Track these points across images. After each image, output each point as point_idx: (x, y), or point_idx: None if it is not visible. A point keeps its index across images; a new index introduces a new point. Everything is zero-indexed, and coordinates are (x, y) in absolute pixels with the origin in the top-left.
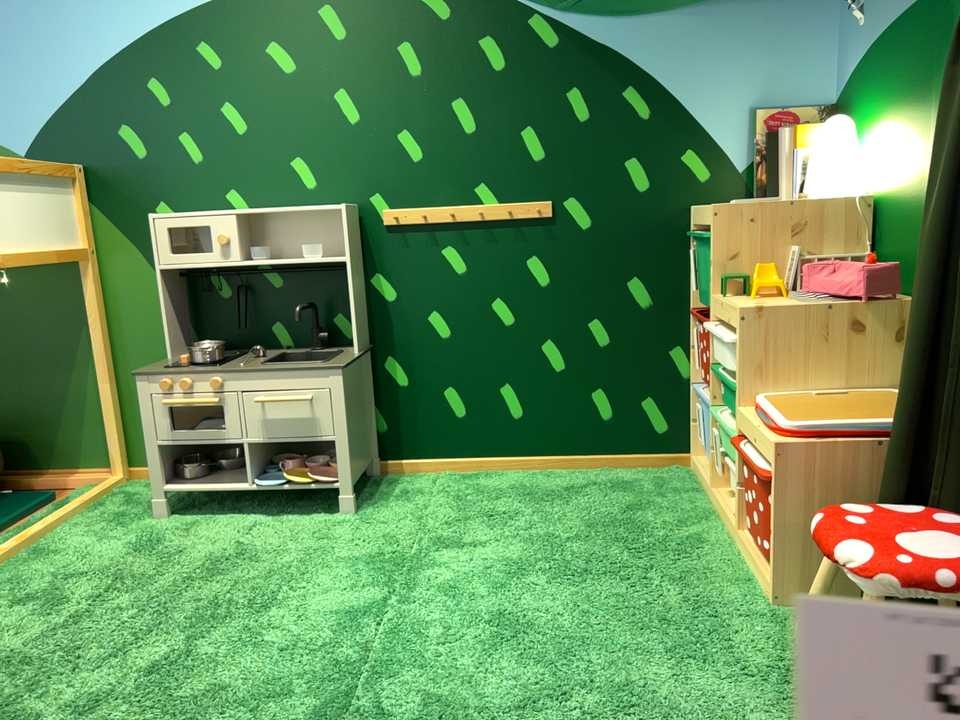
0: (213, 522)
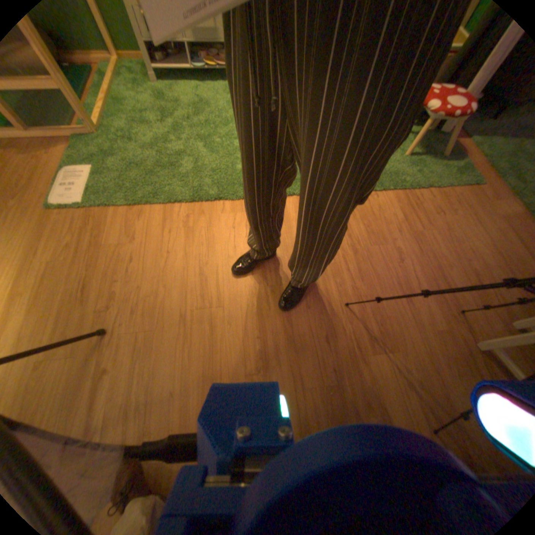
0: (179, 82)
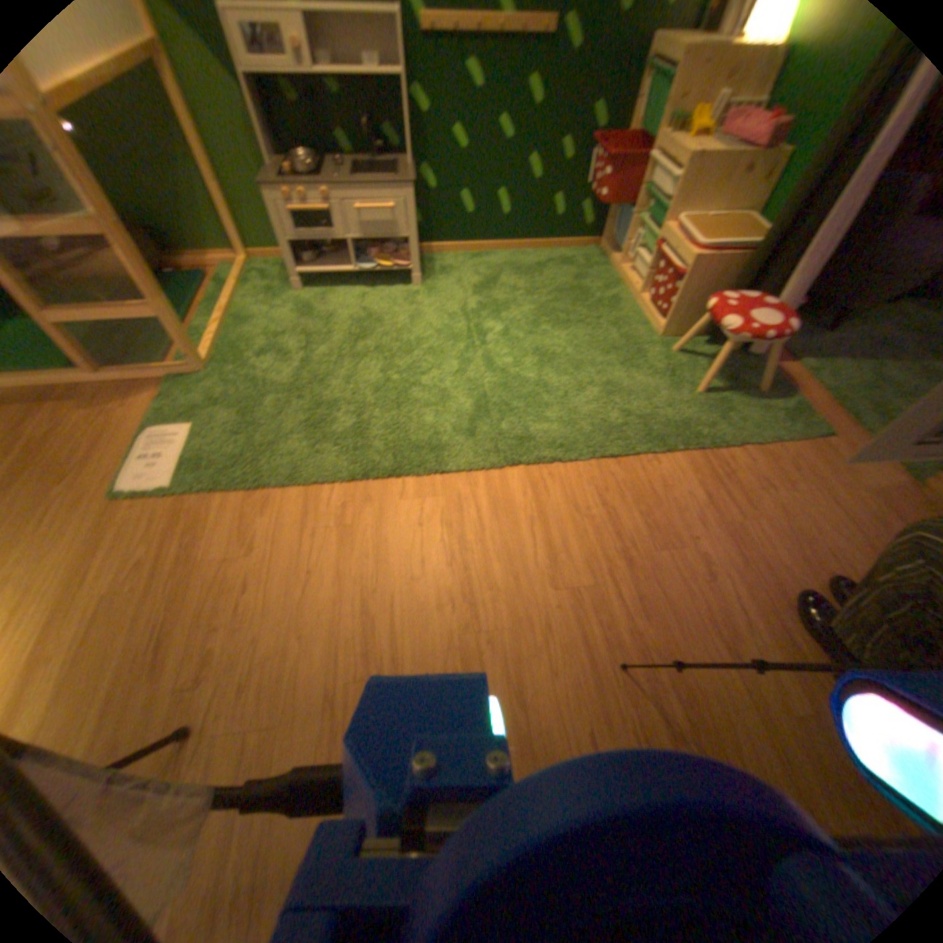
0: (336, 290)
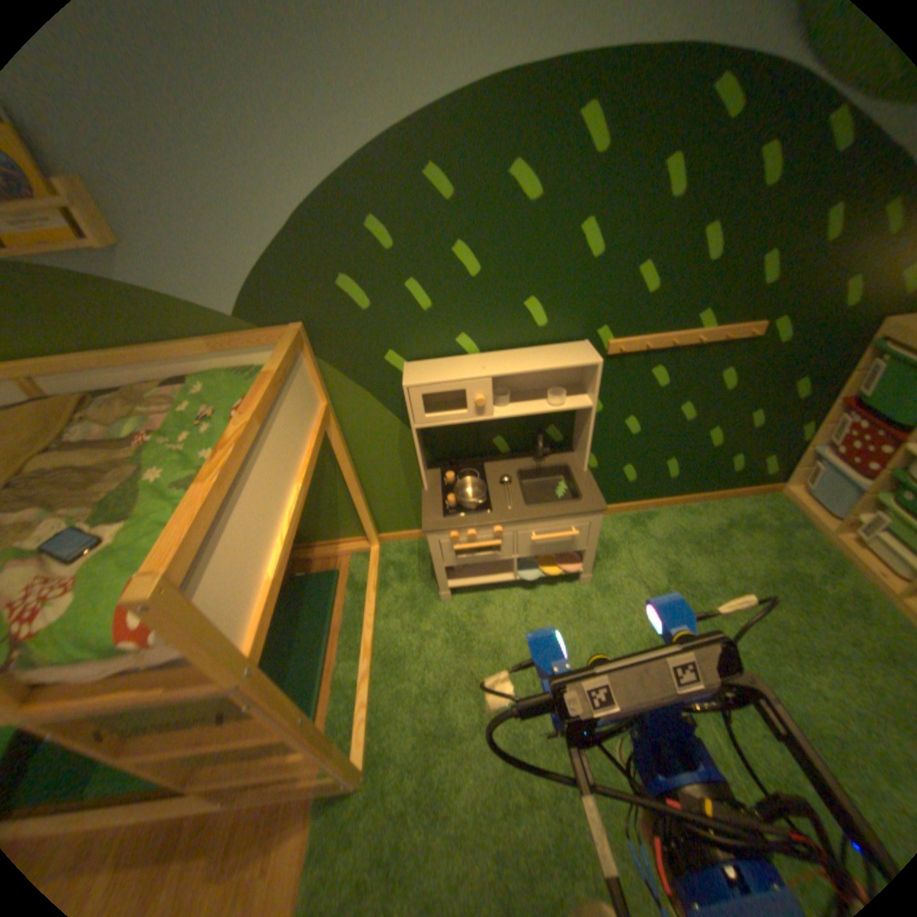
0: (493, 599)
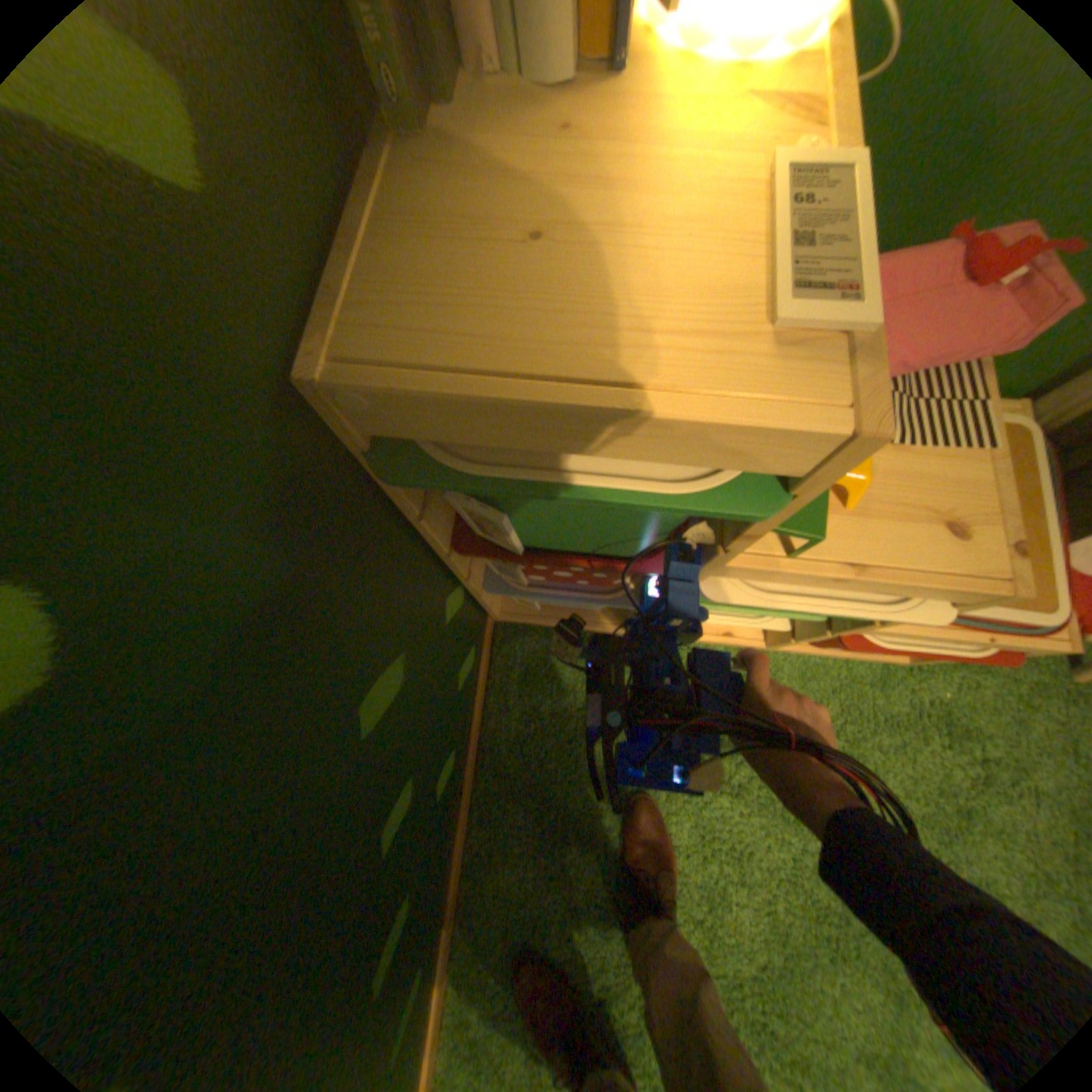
0: None
